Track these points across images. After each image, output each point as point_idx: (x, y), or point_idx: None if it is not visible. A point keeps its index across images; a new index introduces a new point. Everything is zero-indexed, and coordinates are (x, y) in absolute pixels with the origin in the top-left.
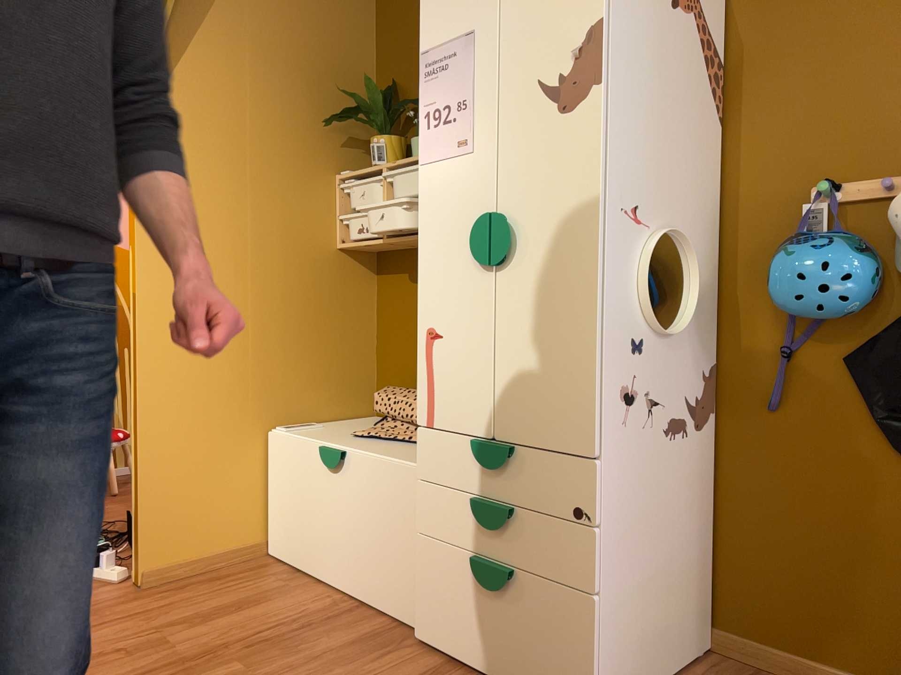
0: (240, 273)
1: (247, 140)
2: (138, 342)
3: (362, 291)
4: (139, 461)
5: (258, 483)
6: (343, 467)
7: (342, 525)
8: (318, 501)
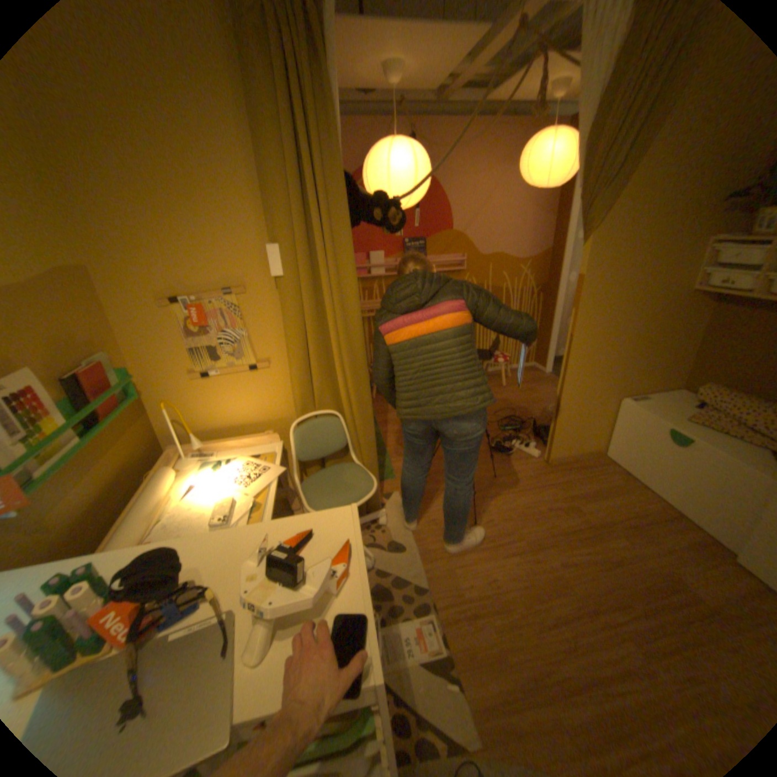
0: (628, 316)
1: (655, 227)
2: (568, 360)
3: (701, 315)
4: (558, 414)
5: (610, 424)
6: (690, 448)
7: (678, 473)
8: (659, 453)
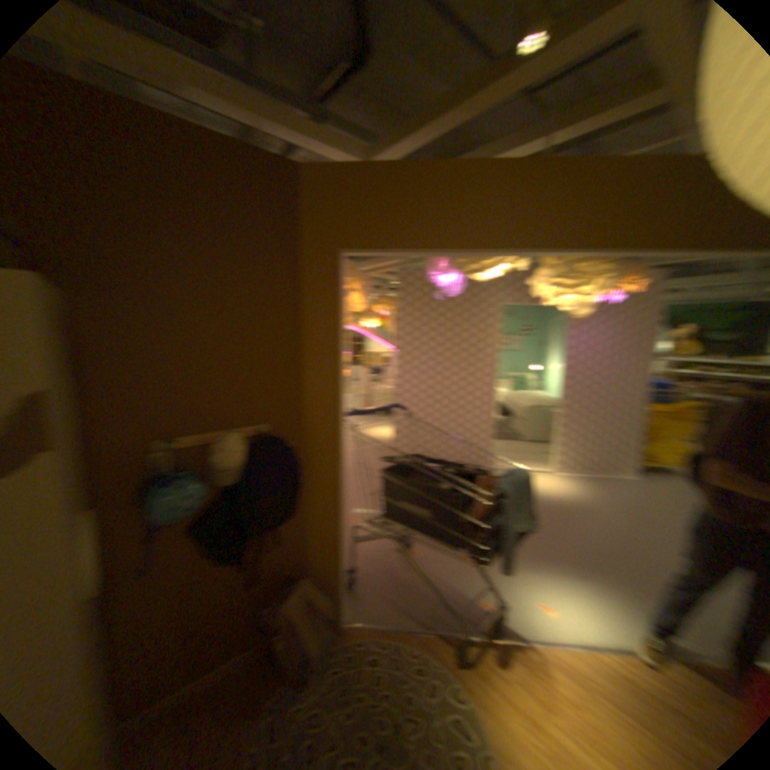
0: None
1: None
2: None
3: None
4: None
5: None
6: None
7: None
8: None
